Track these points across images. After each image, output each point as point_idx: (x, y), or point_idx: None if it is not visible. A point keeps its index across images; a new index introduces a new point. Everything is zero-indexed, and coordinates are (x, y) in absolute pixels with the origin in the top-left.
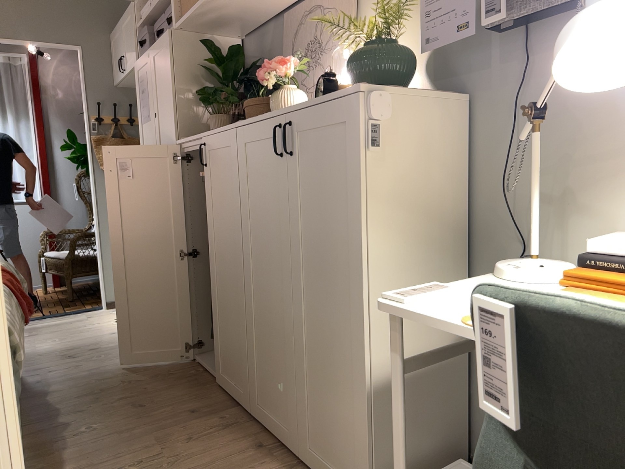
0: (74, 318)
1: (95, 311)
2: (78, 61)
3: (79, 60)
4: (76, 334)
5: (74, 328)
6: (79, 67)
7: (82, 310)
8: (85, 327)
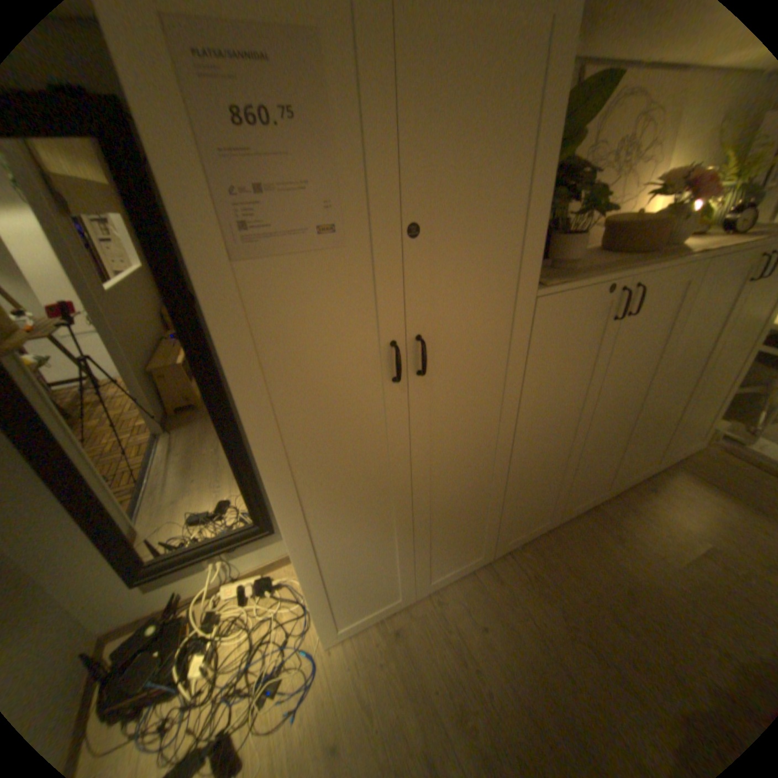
0: None
1: None
2: None
3: None
4: None
5: None
6: None
7: None
8: None
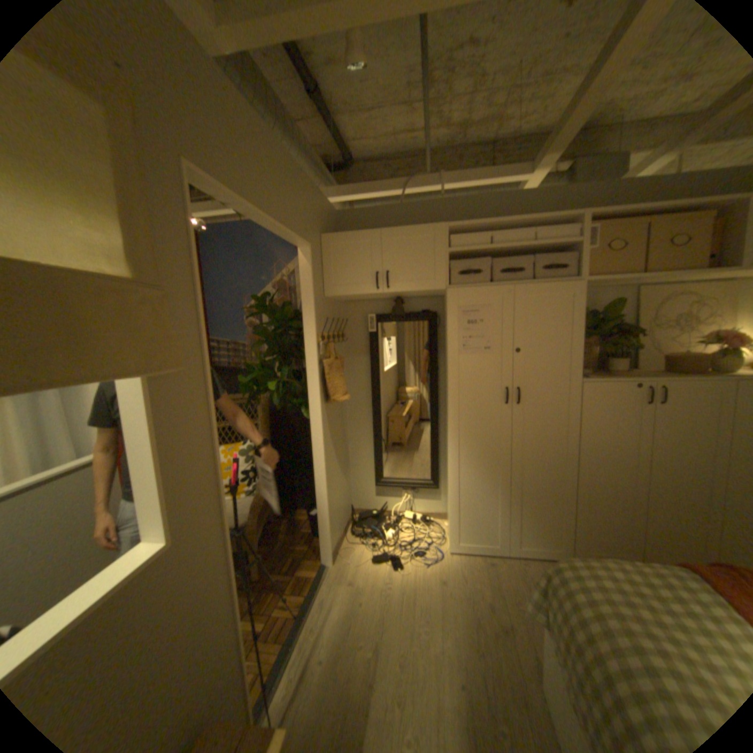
0: (337, 597)
1: (329, 574)
2: (300, 262)
3: (305, 262)
4: (419, 610)
5: (388, 607)
6: (301, 271)
7: (315, 583)
8: (392, 597)
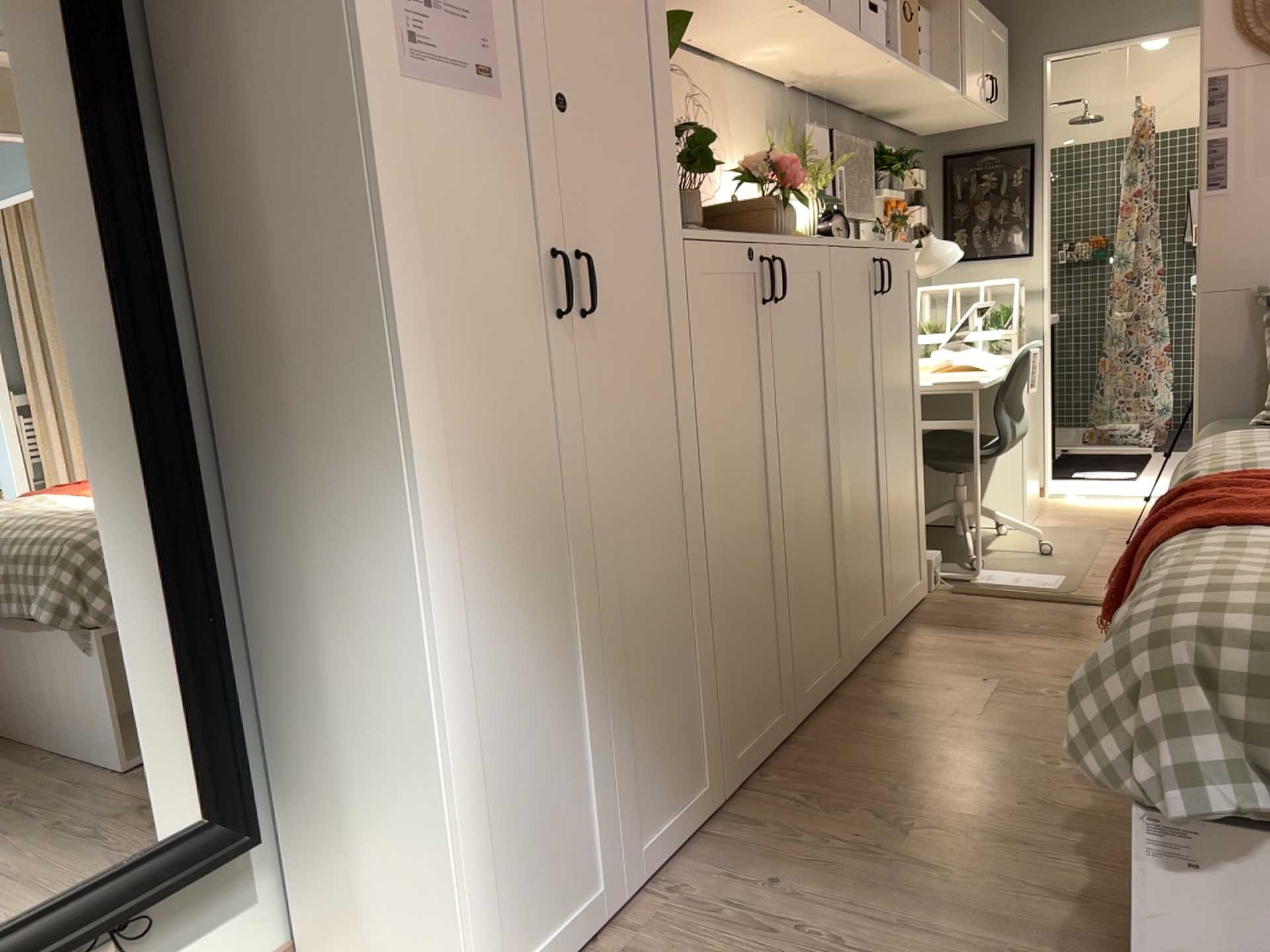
0: None
1: None
2: None
3: None
4: None
5: None
6: None
7: None
8: None
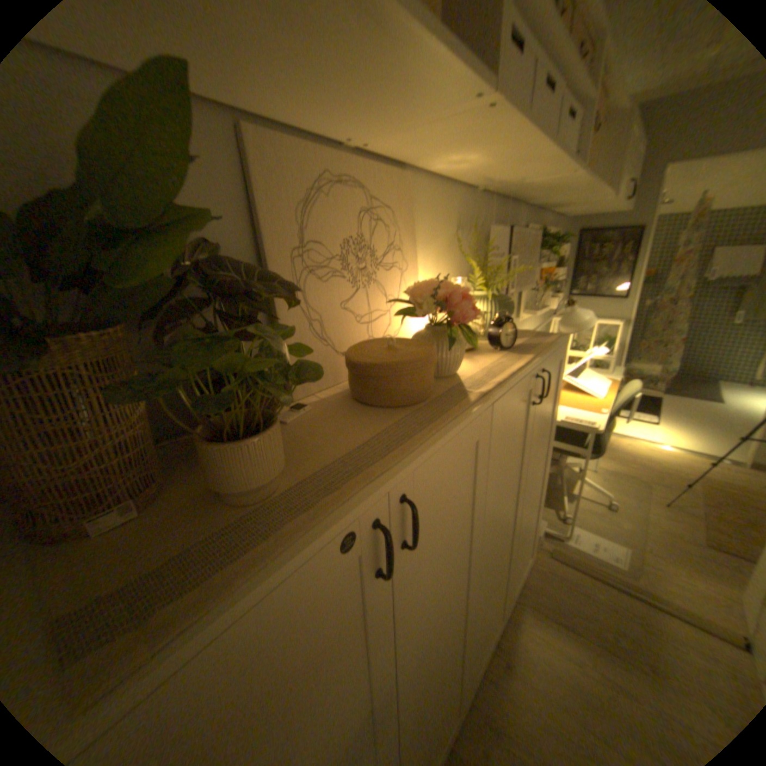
0: None
1: None
2: None
3: None
4: None
5: None
6: None
7: None
8: None
